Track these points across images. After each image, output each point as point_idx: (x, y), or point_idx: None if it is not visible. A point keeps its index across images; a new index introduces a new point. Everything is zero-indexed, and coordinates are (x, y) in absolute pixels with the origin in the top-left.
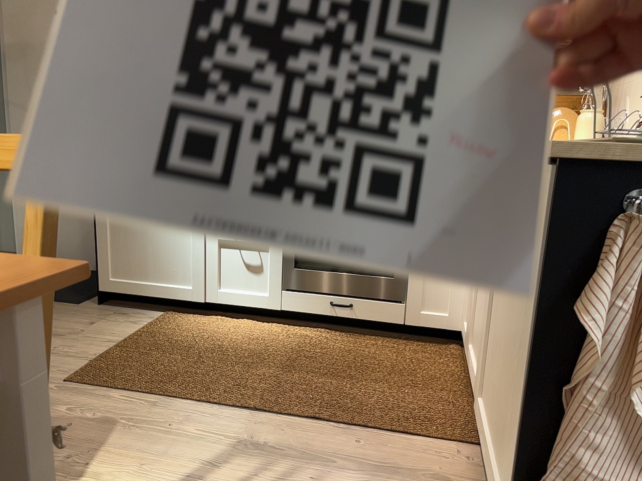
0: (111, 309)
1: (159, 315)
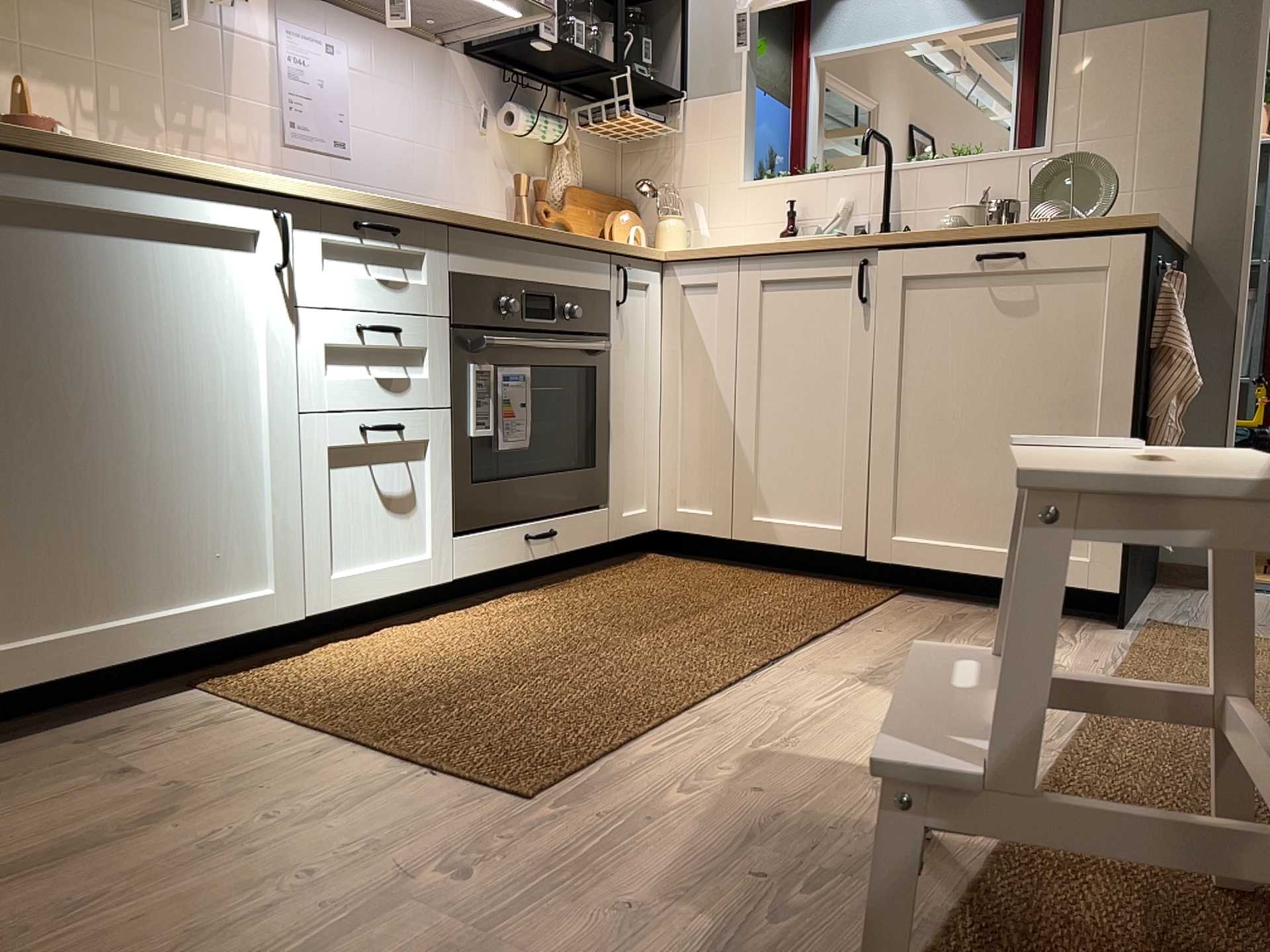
0: (33, 746)
1: (199, 694)
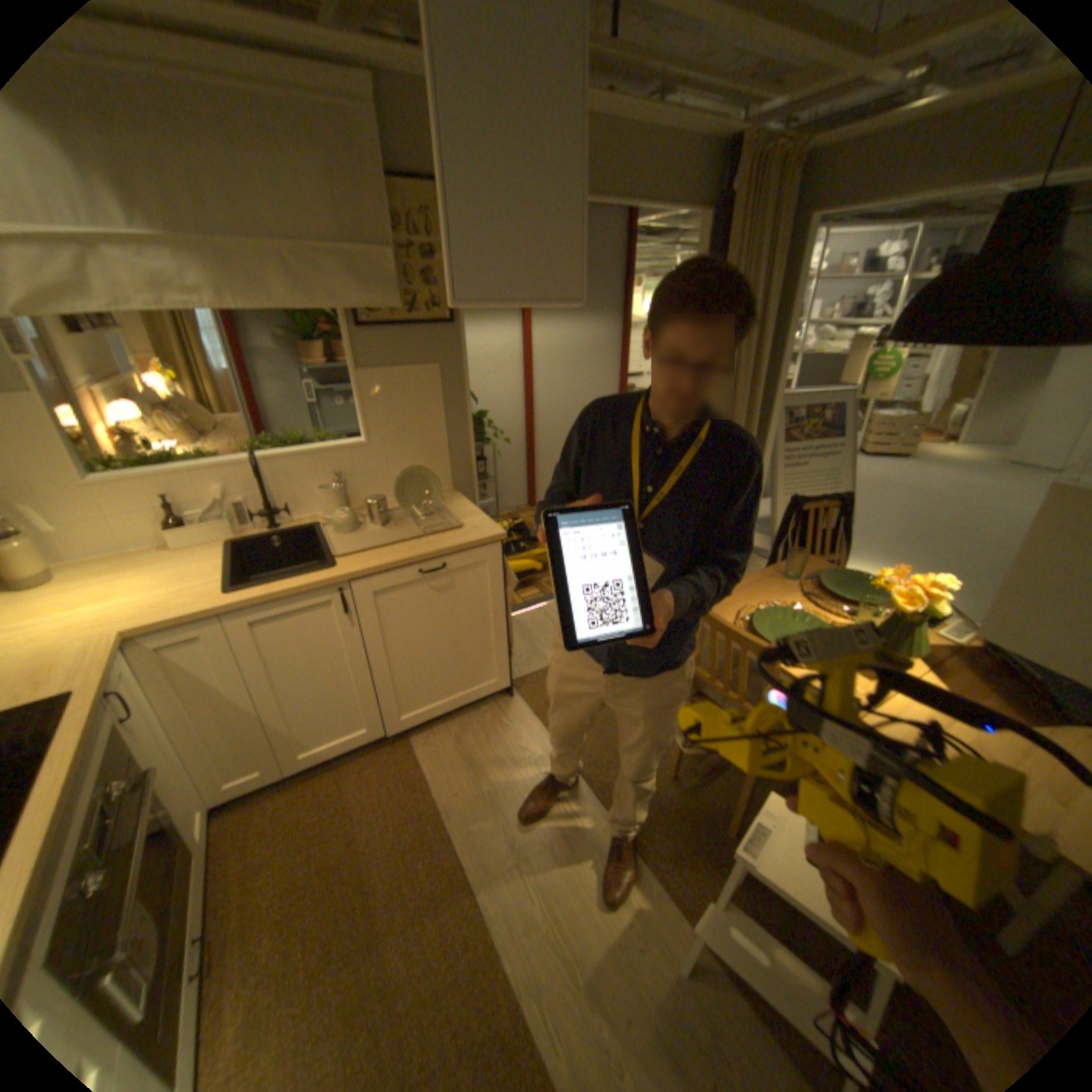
0: None
1: None
